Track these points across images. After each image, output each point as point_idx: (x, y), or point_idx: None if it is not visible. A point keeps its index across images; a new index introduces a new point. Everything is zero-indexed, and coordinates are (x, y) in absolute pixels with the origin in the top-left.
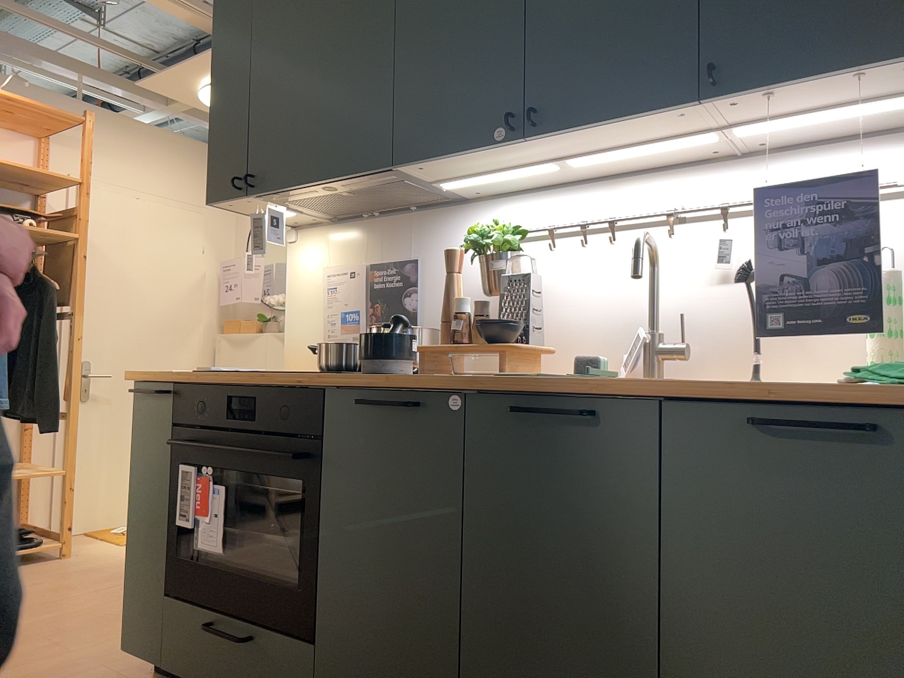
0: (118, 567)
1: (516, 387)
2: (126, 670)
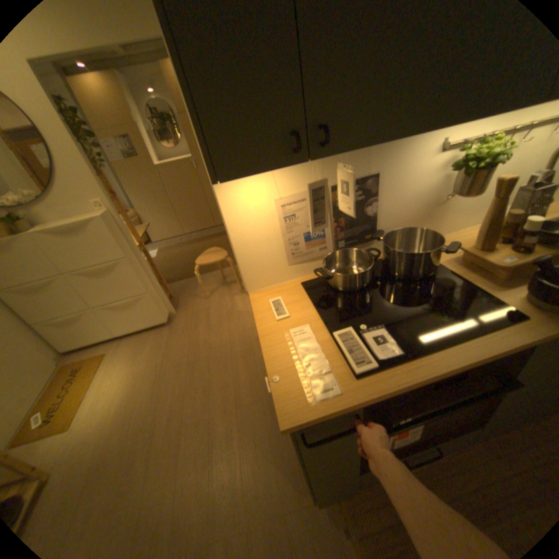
0: (112, 446)
1: None
2: (297, 499)
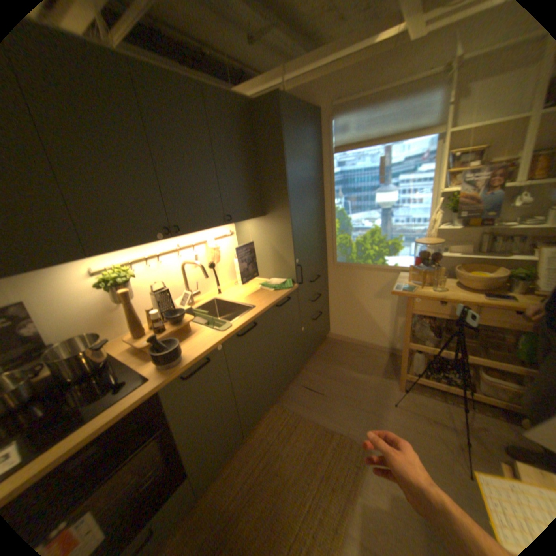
0: None
1: (238, 330)
2: None
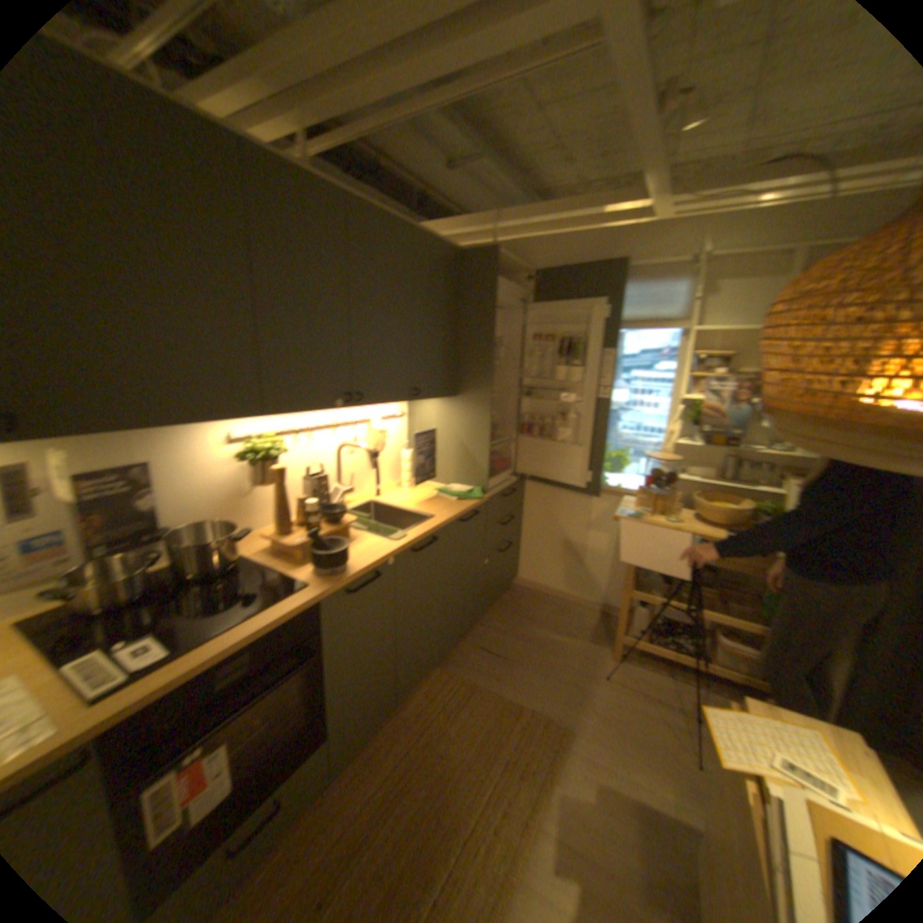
0: None
1: (413, 542)
2: None
